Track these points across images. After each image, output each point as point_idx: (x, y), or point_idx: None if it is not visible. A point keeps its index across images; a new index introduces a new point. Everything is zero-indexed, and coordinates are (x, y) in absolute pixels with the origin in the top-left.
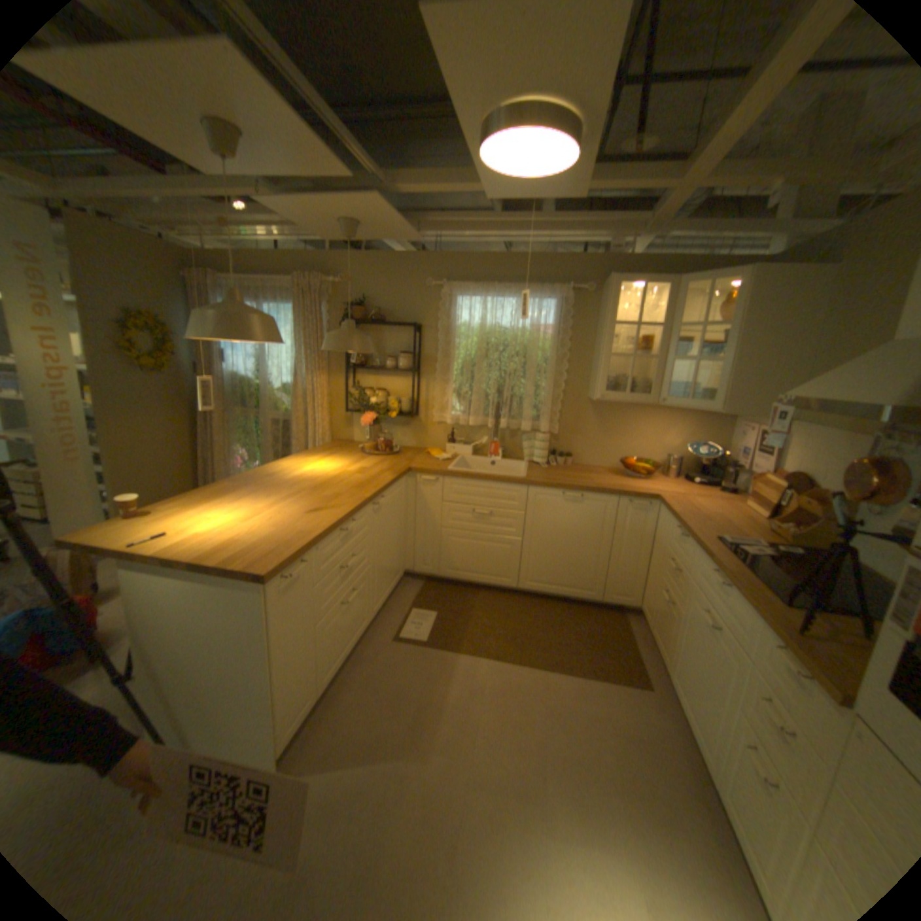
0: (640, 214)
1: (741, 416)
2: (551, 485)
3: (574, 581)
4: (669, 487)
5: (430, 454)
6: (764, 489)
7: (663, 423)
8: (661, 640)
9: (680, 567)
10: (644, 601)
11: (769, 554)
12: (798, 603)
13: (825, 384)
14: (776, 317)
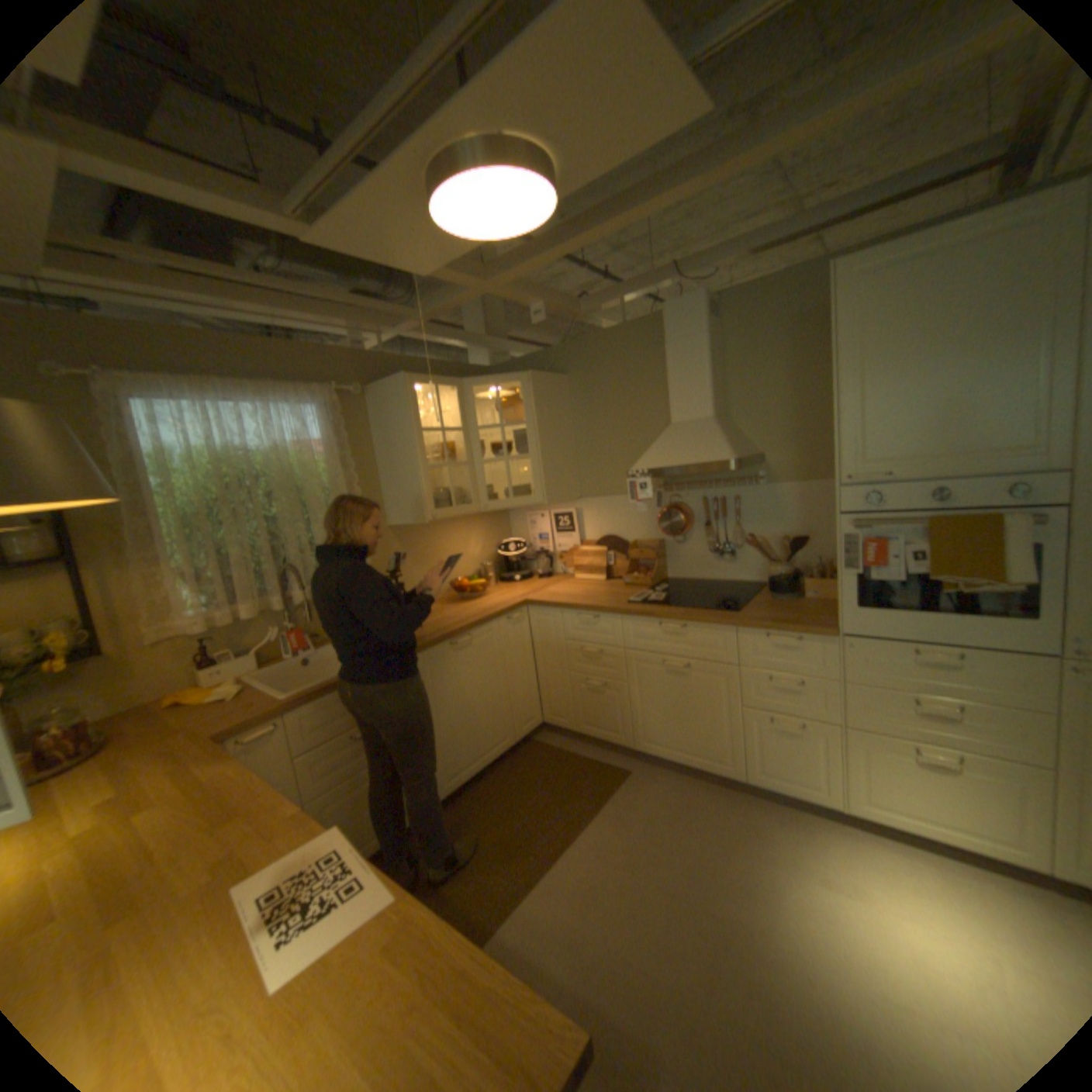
0: (400, 311)
1: (512, 511)
2: (437, 642)
3: (488, 743)
4: (512, 593)
5: (178, 709)
6: (583, 560)
7: (461, 535)
8: (599, 729)
9: (597, 649)
10: (544, 713)
11: (661, 596)
12: (727, 609)
13: (657, 458)
14: (549, 418)
